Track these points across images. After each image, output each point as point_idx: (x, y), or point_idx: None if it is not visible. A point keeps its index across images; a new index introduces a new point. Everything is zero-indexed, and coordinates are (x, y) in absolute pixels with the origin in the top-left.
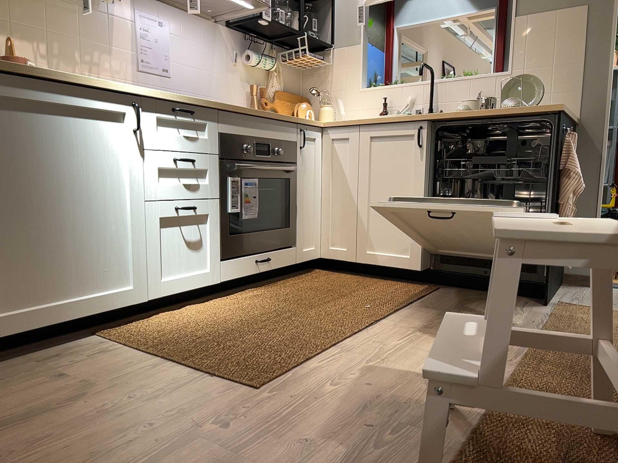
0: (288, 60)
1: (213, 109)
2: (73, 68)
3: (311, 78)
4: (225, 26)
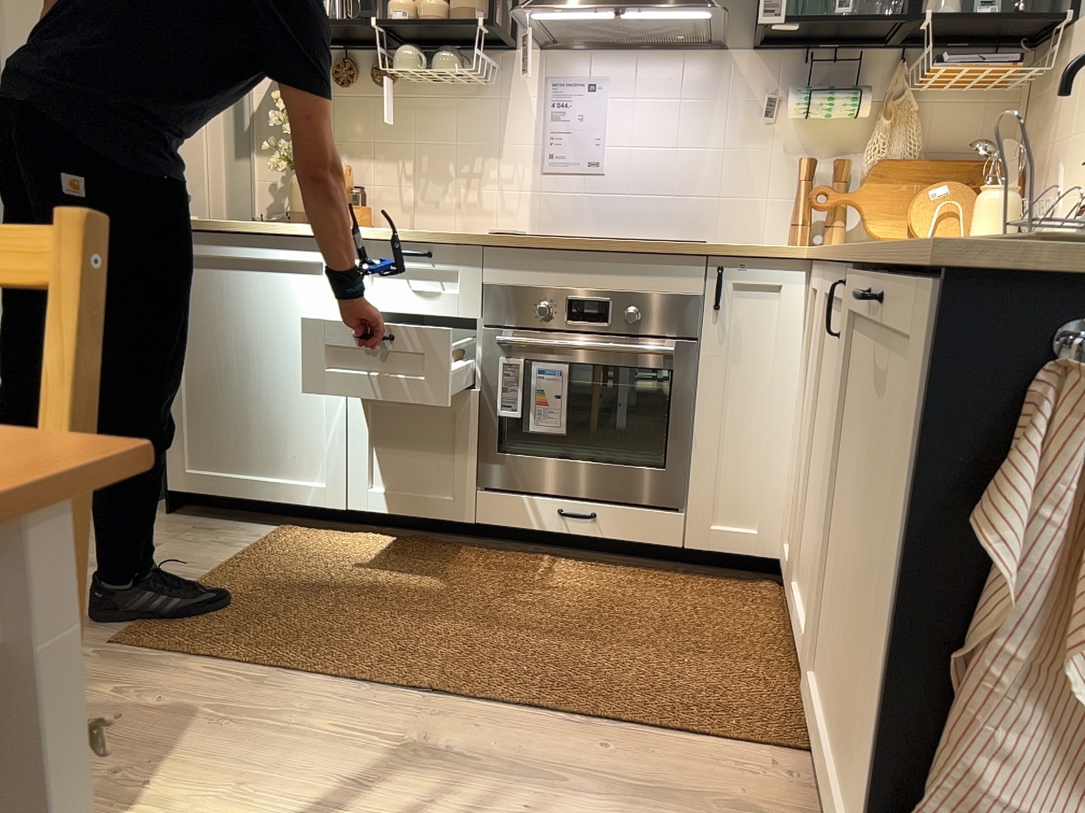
0: (917, 84)
1: (470, 246)
2: (441, 183)
3: (1033, 111)
4: (744, 48)
